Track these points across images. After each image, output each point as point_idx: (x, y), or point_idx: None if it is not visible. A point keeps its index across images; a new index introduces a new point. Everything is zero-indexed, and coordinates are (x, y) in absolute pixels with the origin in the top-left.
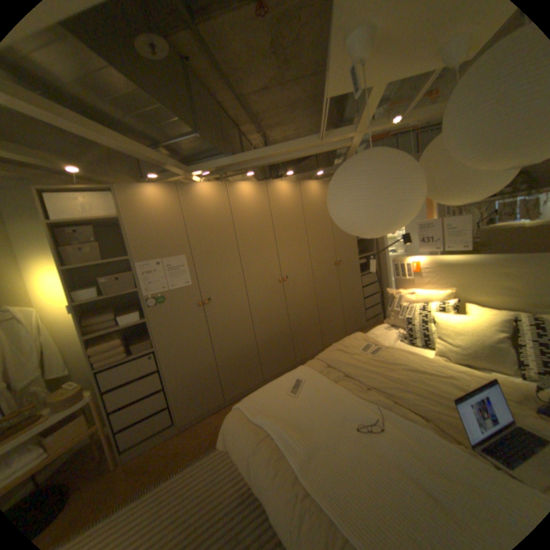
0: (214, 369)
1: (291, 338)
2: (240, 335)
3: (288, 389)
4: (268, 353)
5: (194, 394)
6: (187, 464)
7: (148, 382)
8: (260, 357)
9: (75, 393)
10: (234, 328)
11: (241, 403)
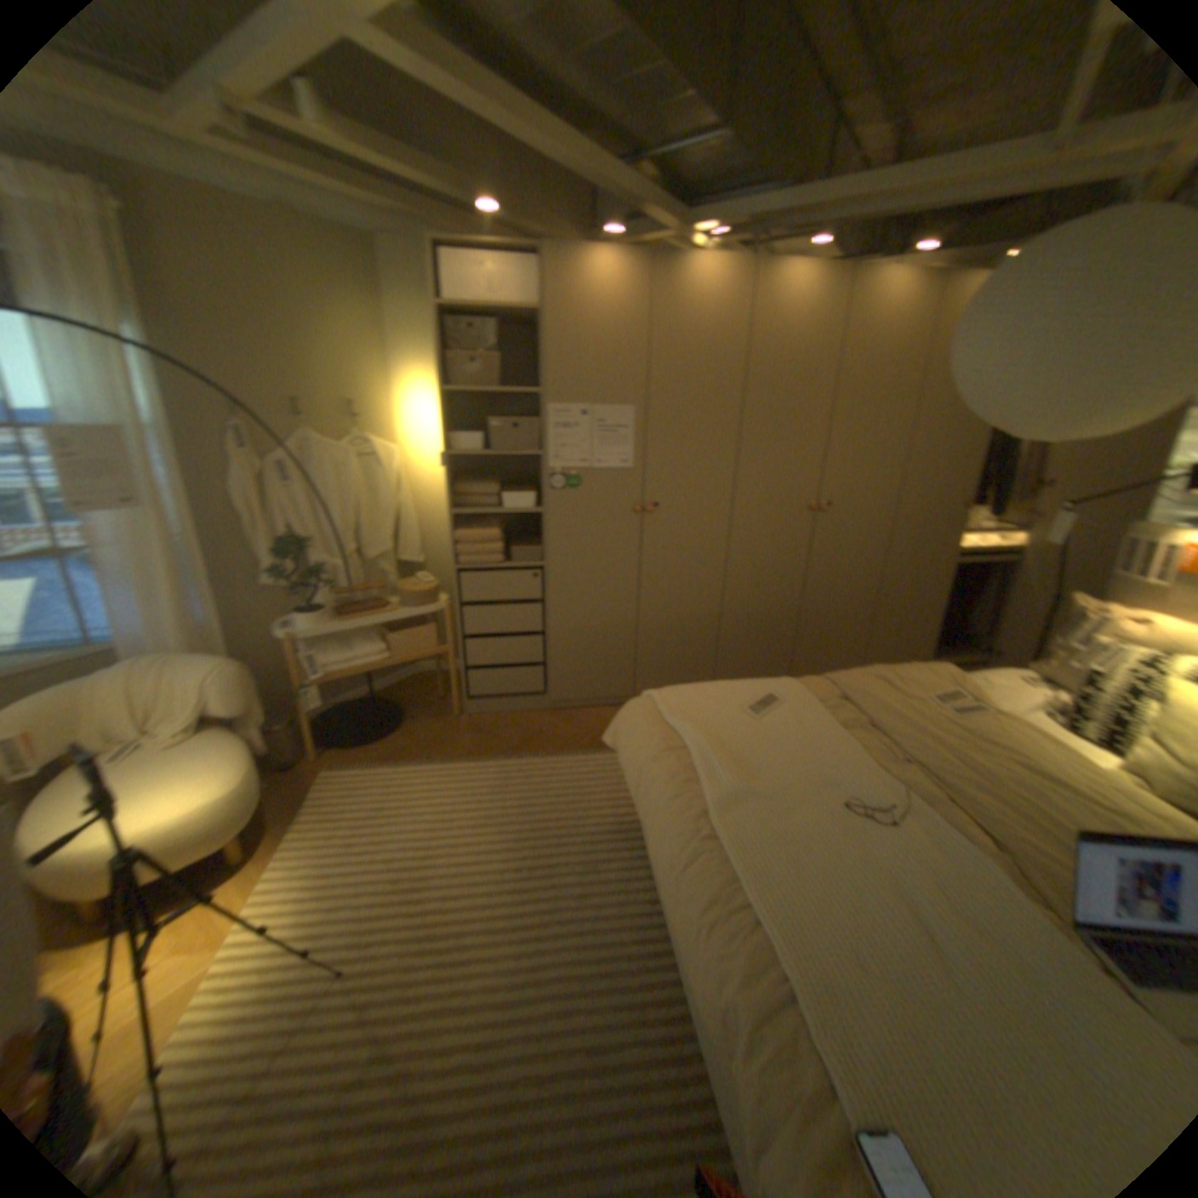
0: (629, 634)
1: (792, 634)
2: (691, 591)
3: (746, 702)
4: (734, 644)
5: (586, 660)
6: (552, 753)
7: (522, 613)
8: (718, 645)
9: (427, 590)
10: (683, 574)
11: (656, 692)
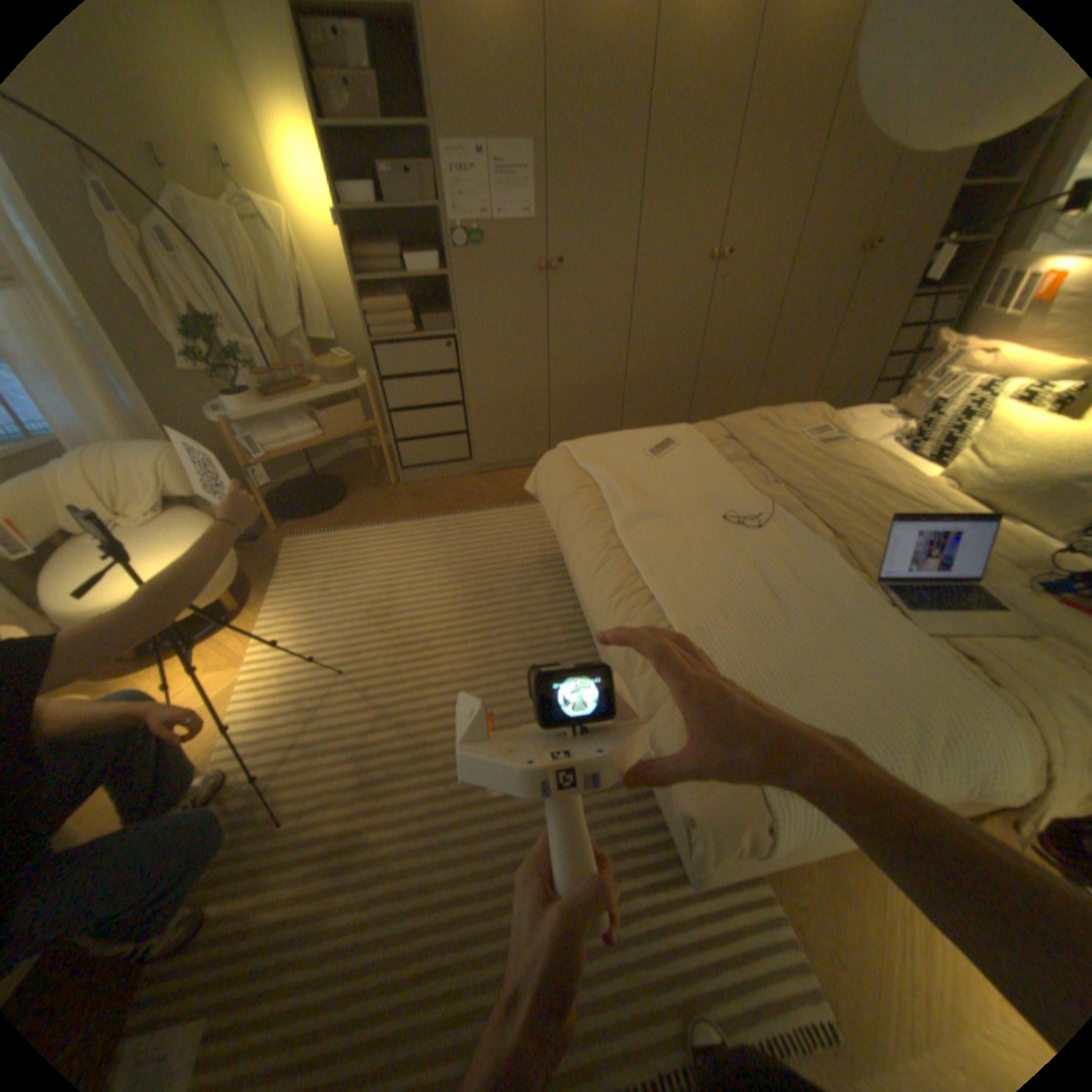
0: (543, 399)
1: (691, 390)
2: (599, 353)
3: (647, 447)
4: (639, 403)
5: (506, 427)
6: (484, 509)
7: (443, 385)
8: (625, 405)
9: (347, 365)
10: (592, 336)
11: (571, 444)
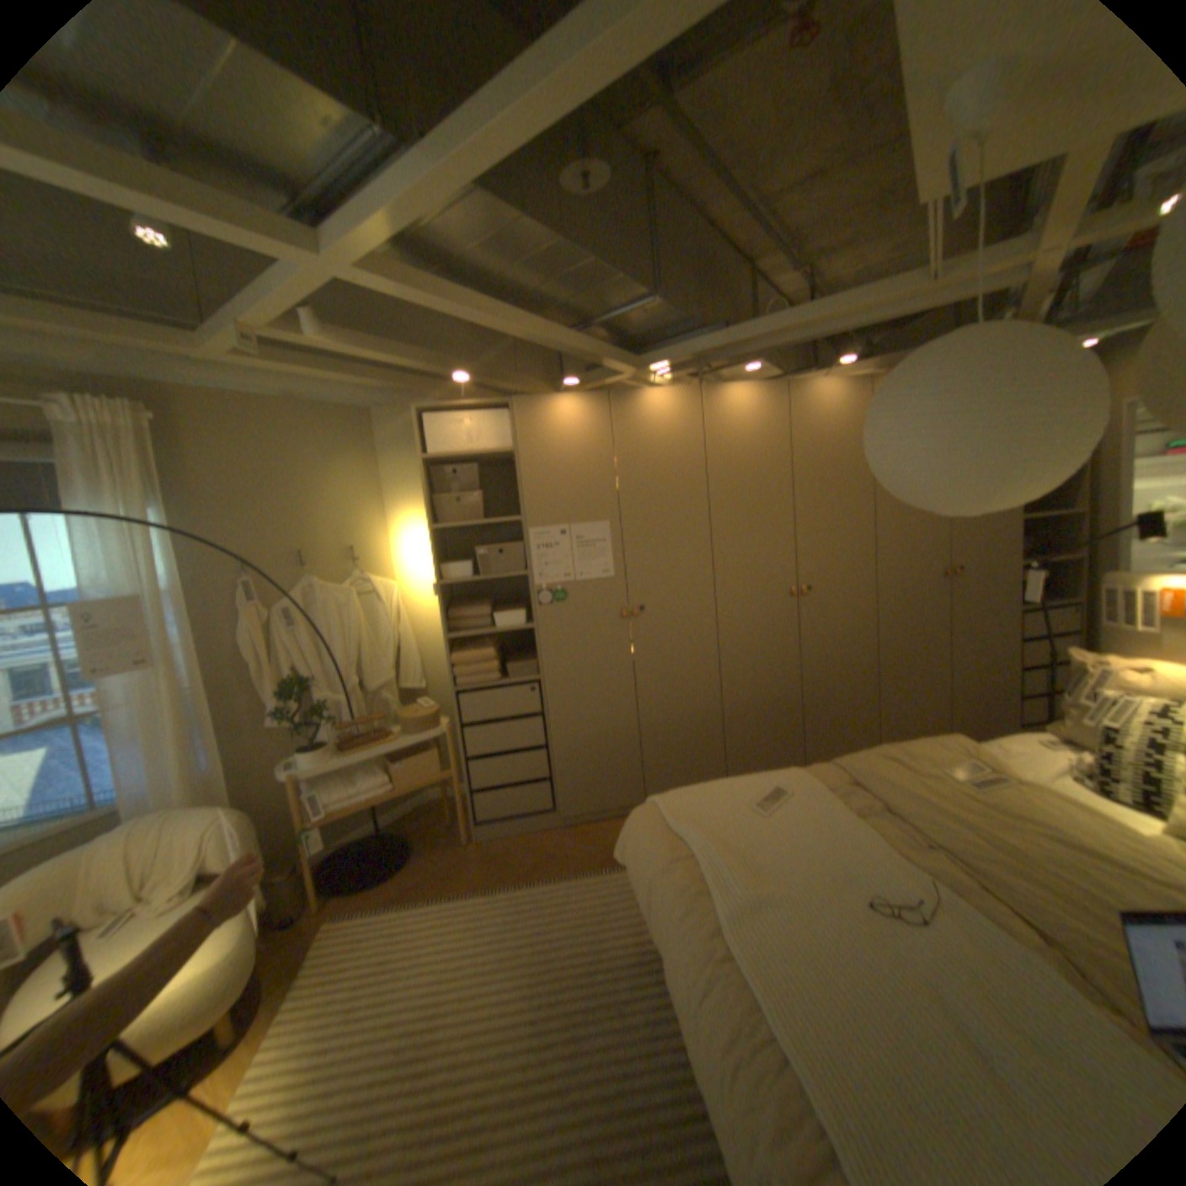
0: (634, 739)
1: (802, 720)
2: (690, 688)
3: (755, 800)
4: (744, 738)
5: (594, 771)
6: (566, 878)
7: (525, 729)
8: (727, 740)
9: (430, 715)
10: (680, 672)
11: (661, 799)
